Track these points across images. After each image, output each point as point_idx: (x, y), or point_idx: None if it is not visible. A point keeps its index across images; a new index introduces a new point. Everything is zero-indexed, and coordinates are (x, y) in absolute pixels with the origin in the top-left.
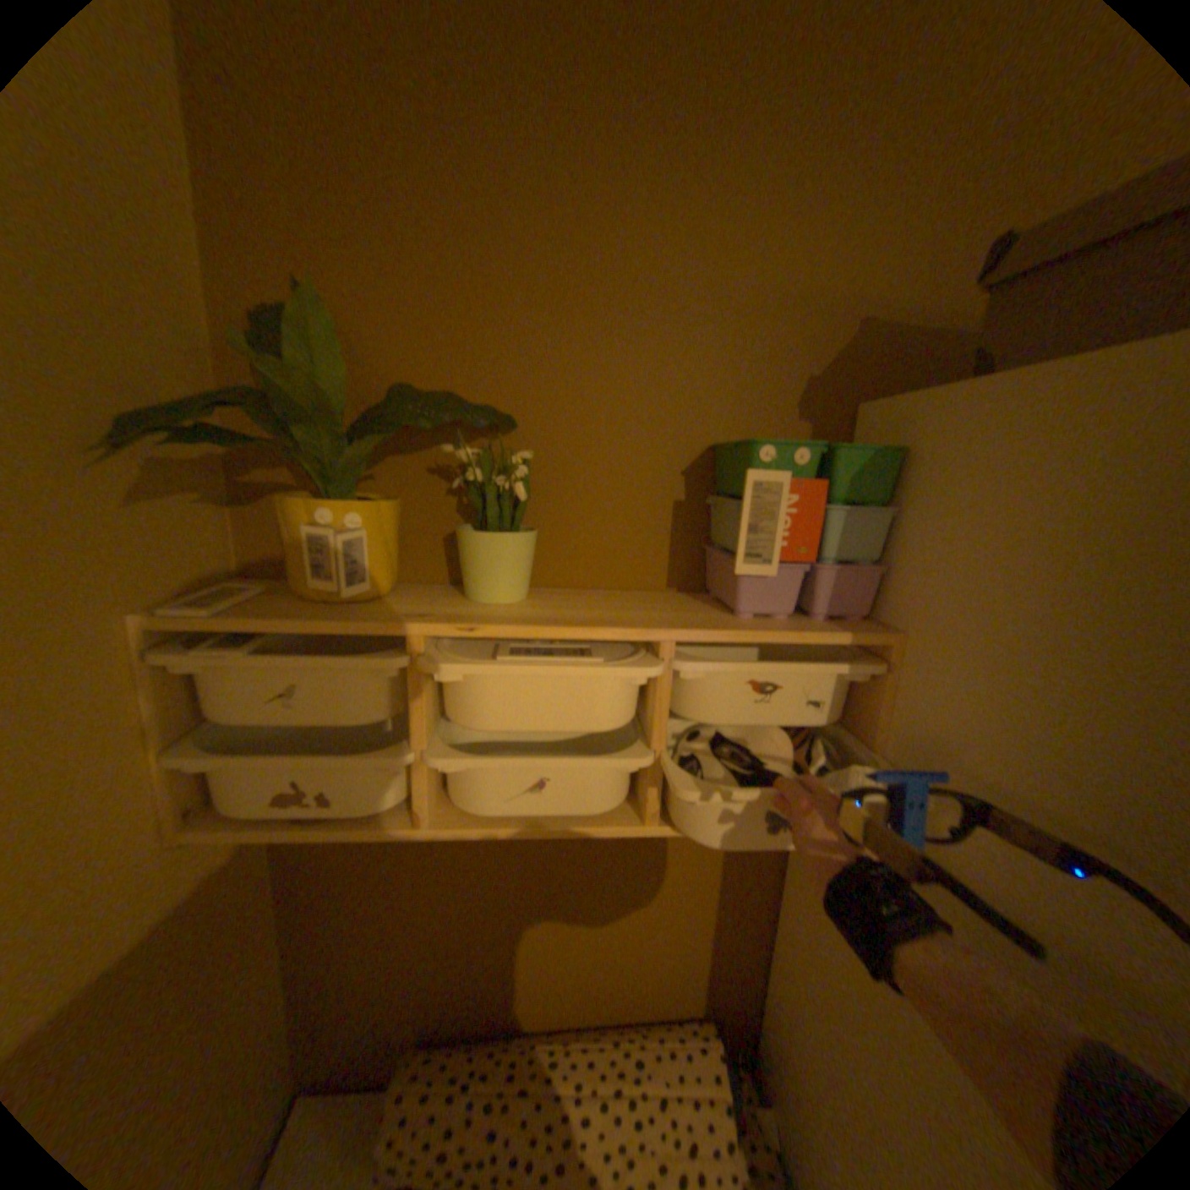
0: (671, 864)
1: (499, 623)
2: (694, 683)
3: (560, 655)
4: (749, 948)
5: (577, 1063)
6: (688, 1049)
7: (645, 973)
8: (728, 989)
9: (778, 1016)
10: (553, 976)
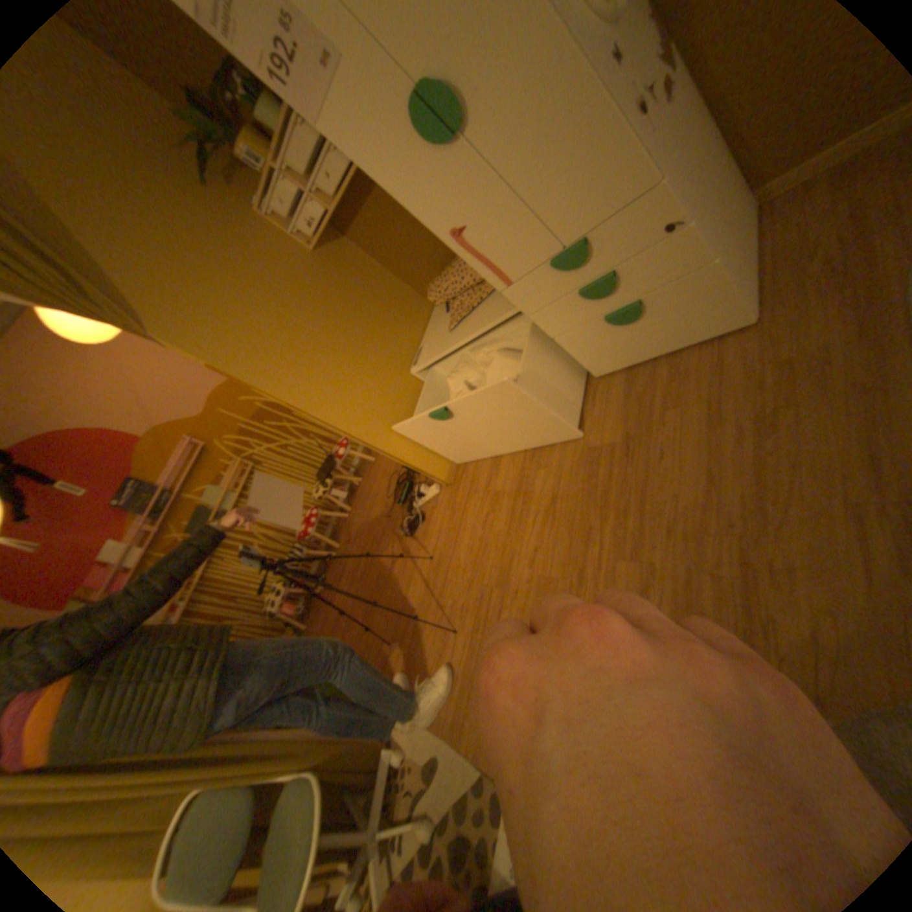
0: None
1: (272, 141)
2: None
3: (284, 135)
4: None
5: None
6: None
7: None
8: None
9: None
10: None
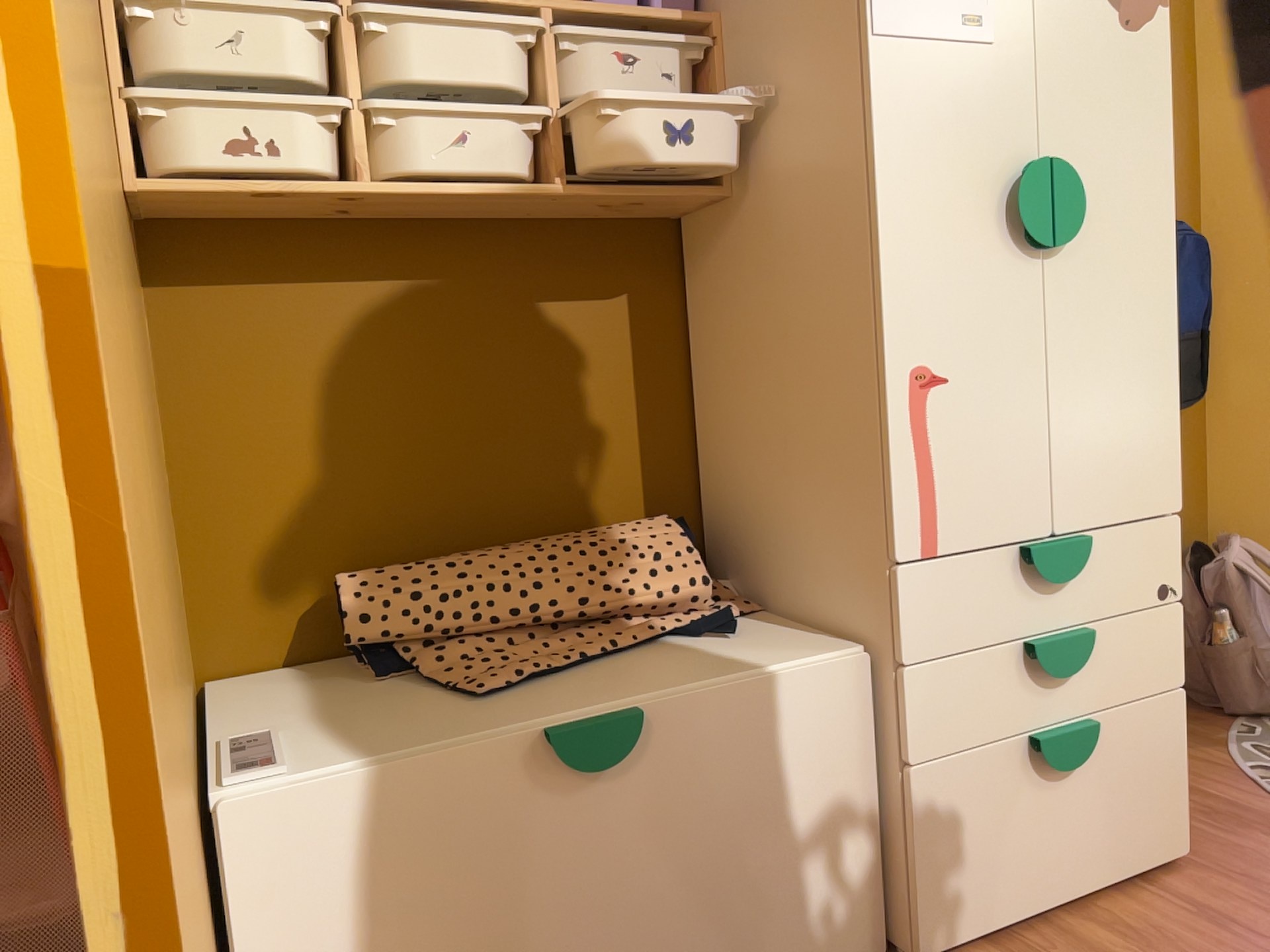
0: (584, 342)
1: None
2: (574, 52)
3: (466, 14)
4: (677, 440)
5: (531, 541)
6: (639, 521)
7: (580, 478)
8: (667, 493)
9: (717, 490)
10: (485, 491)
